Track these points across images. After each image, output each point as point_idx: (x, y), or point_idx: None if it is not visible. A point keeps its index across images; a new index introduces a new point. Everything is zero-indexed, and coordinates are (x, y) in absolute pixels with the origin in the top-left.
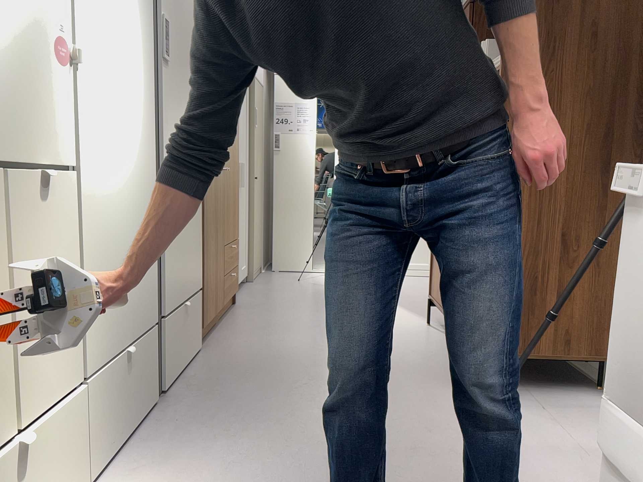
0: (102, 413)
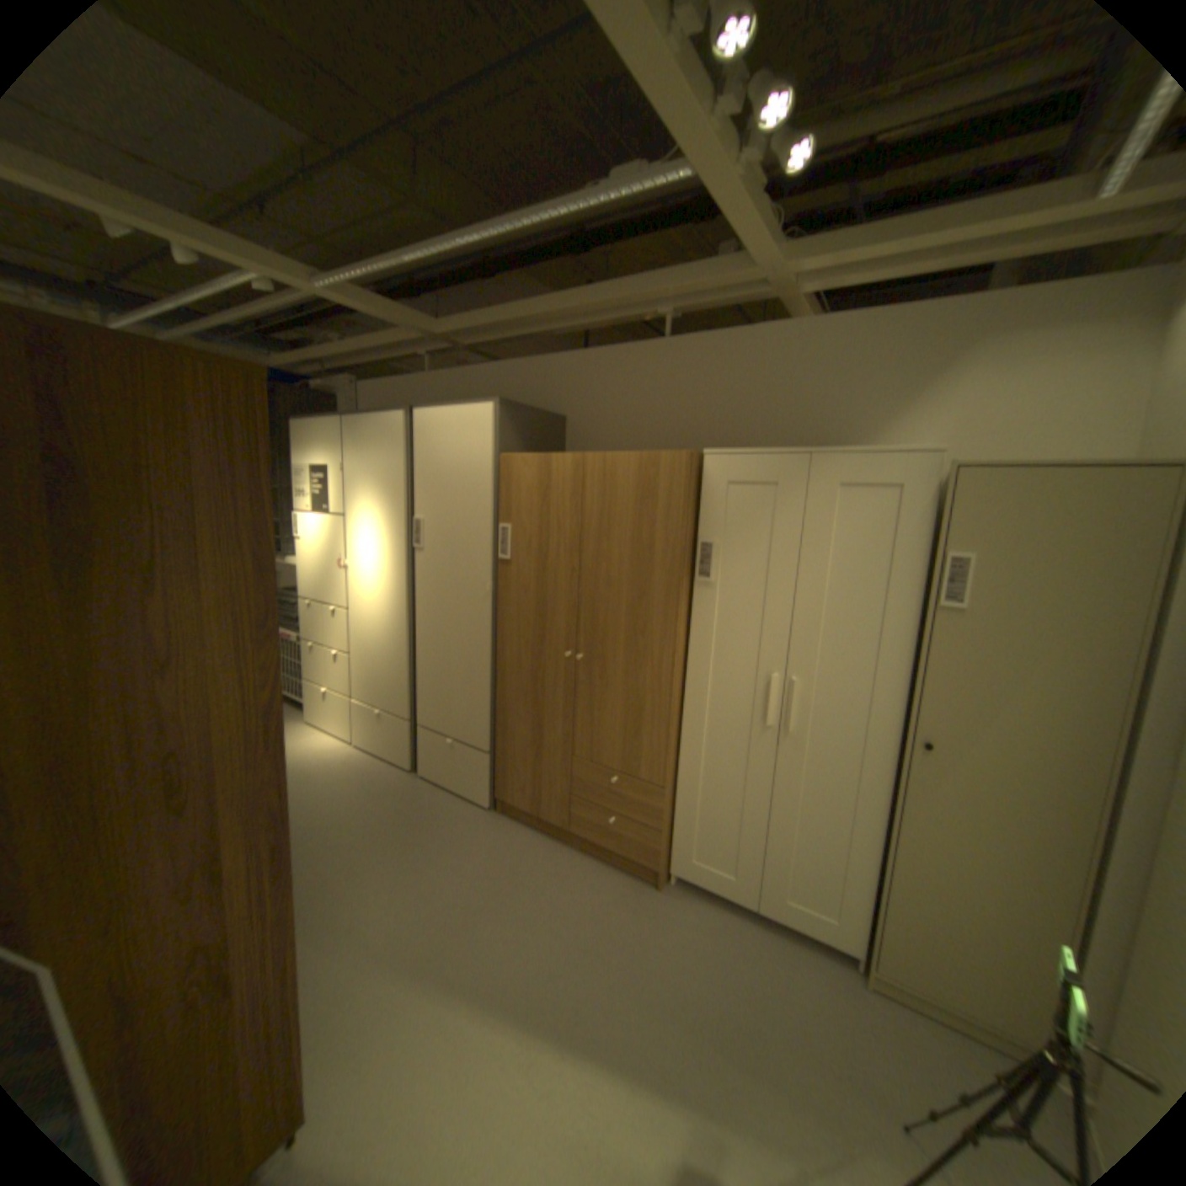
0: (361, 723)
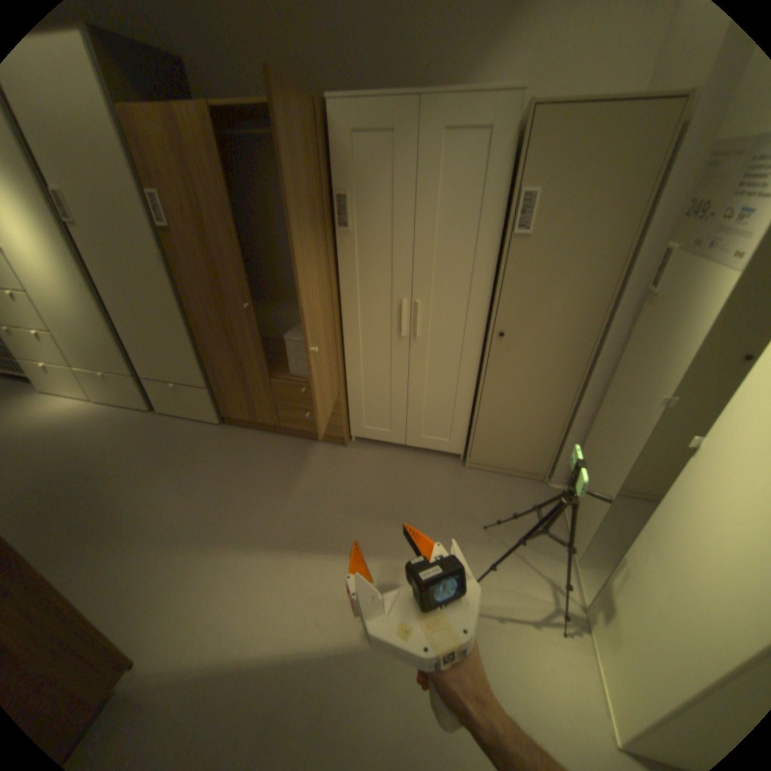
0: (89, 385)
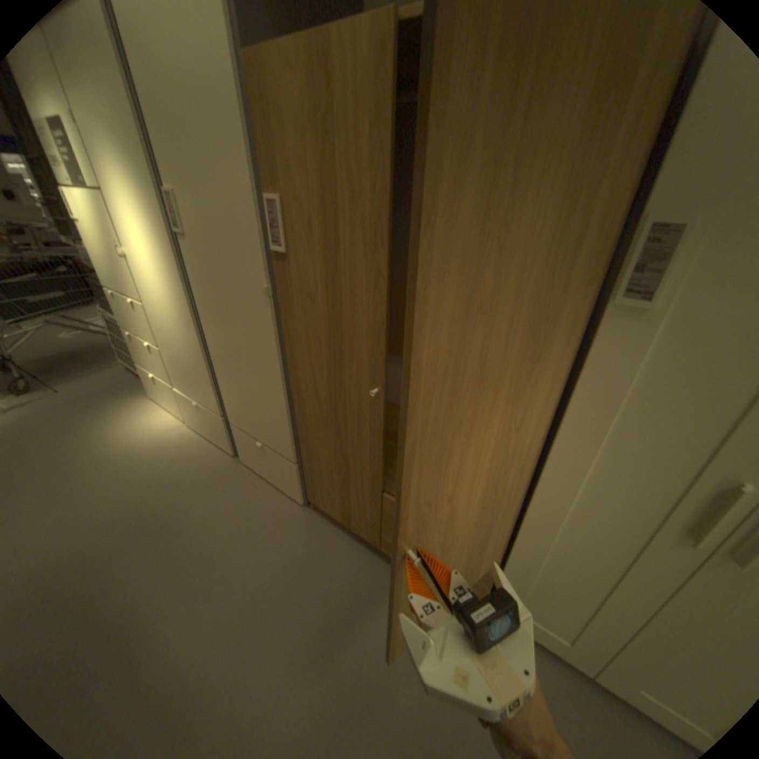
0: (186, 409)
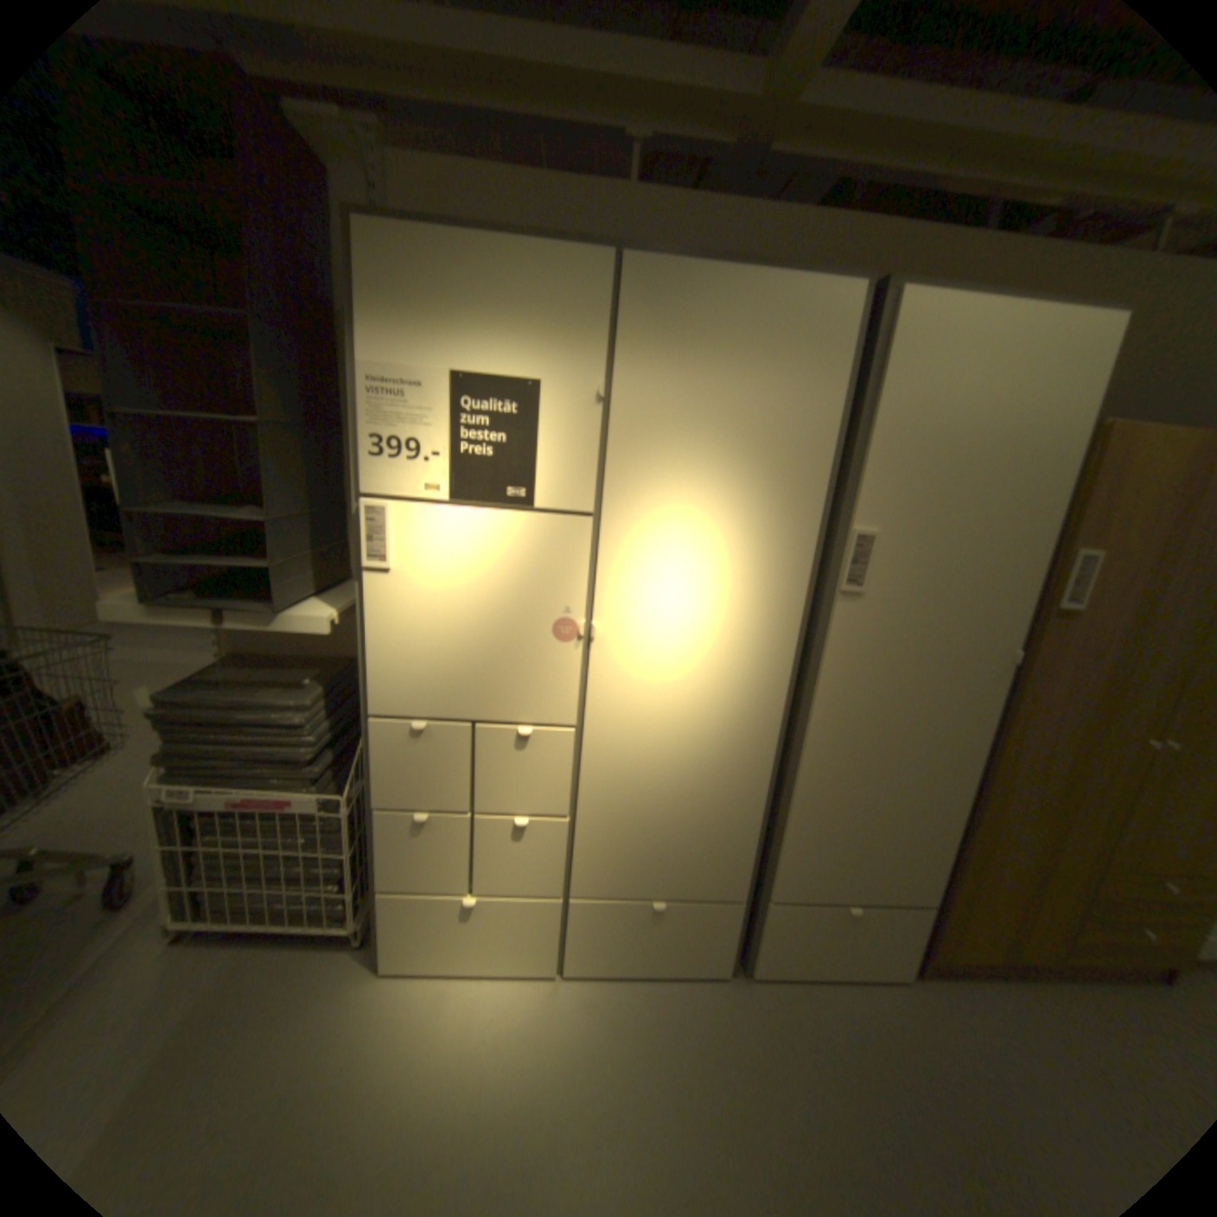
0: (596, 936)
